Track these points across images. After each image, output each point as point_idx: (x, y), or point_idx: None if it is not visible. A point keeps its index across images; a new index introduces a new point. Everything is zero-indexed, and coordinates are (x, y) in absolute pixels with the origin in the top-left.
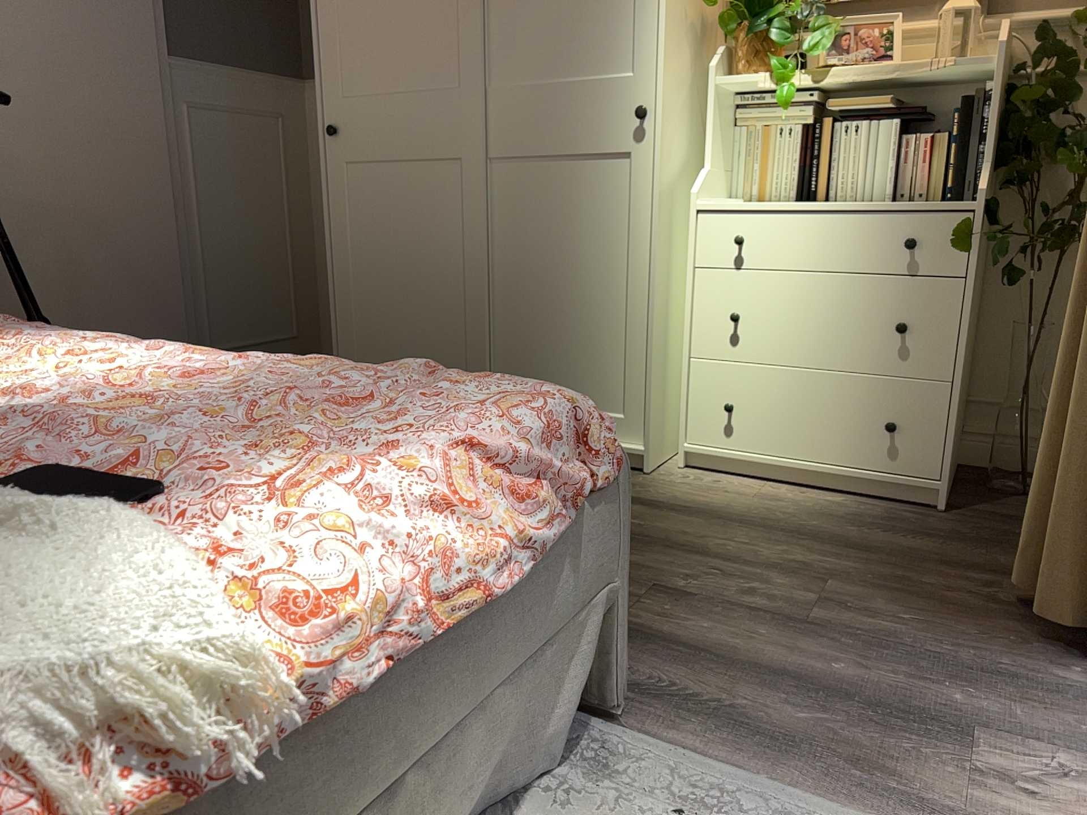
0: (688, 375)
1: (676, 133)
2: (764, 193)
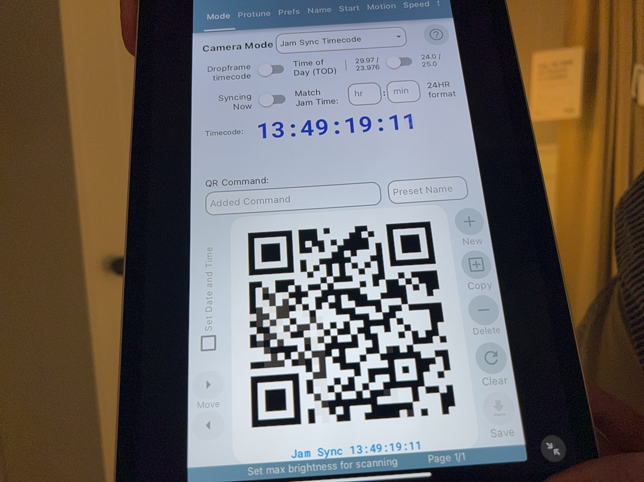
0: None
1: None
2: None
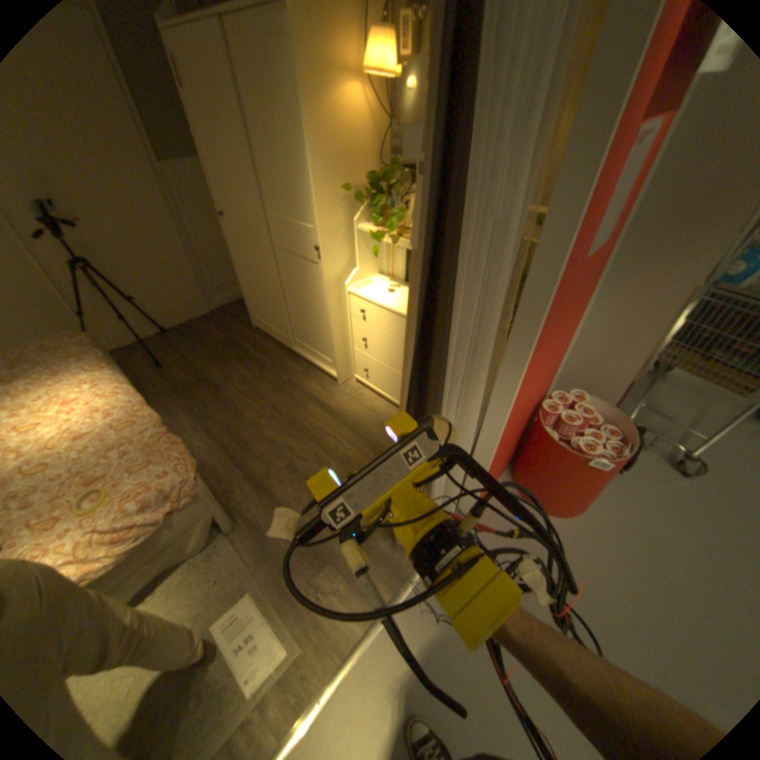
0: (353, 352)
1: (338, 254)
2: (393, 272)
